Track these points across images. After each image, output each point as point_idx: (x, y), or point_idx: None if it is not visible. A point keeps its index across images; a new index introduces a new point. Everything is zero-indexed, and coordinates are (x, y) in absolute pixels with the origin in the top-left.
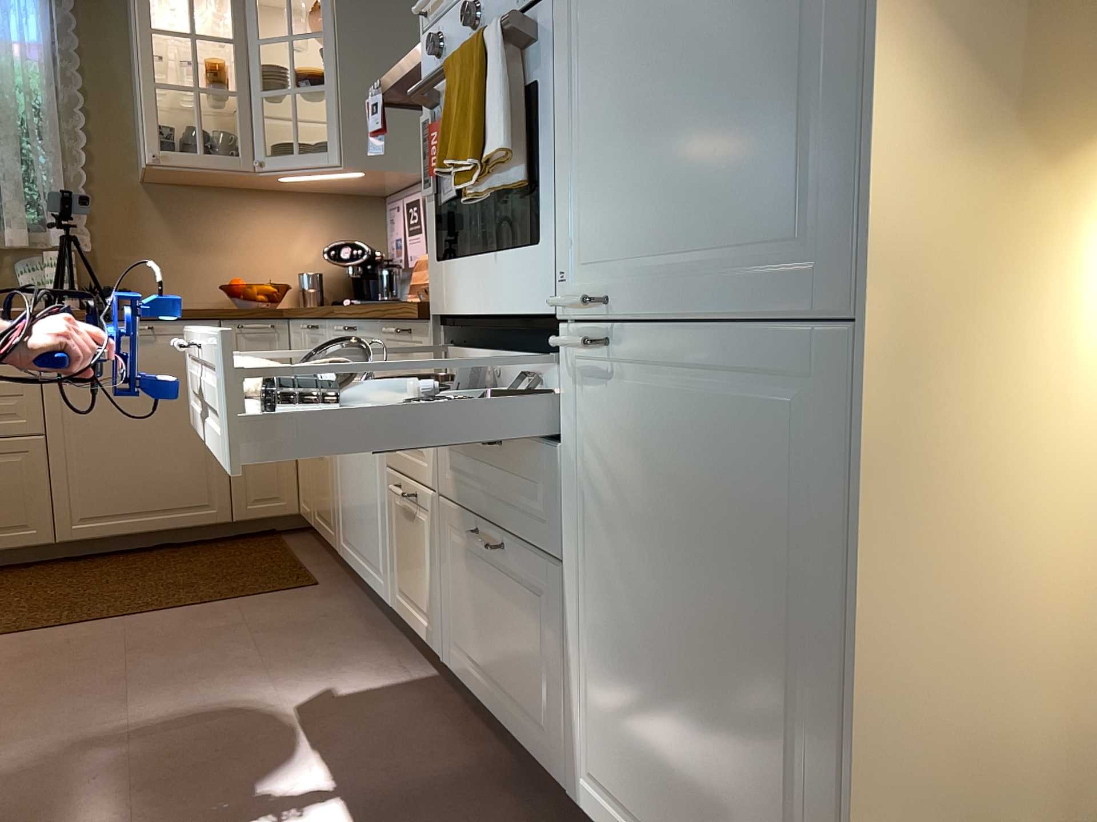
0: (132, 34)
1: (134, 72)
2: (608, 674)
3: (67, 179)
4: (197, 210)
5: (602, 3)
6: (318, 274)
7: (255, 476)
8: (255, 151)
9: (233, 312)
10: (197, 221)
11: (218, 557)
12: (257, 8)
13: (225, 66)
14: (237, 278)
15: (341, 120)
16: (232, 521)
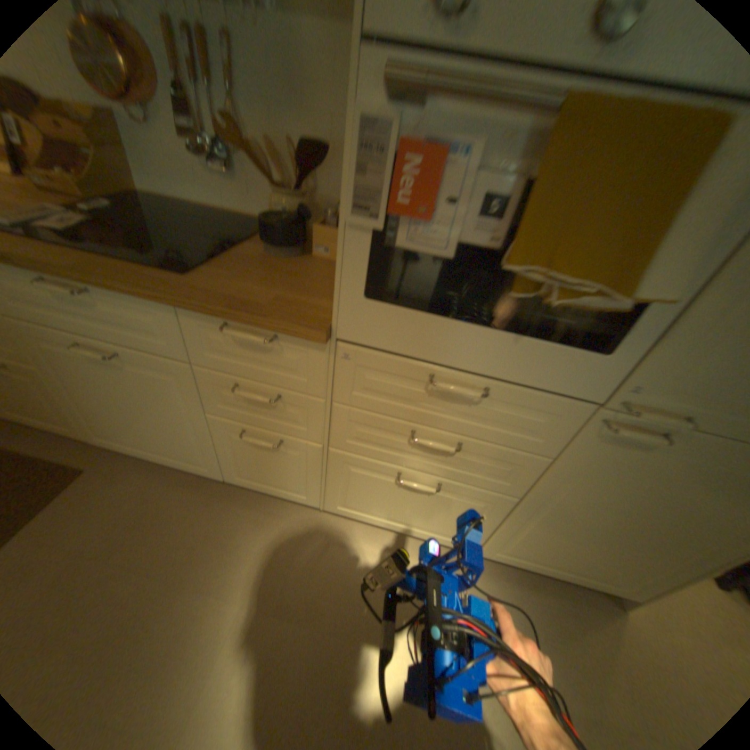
0: None
1: None
2: (544, 531)
3: None
4: None
5: None
6: None
7: None
8: None
9: None
10: None
11: None
12: None
13: None
14: None
15: None
16: None
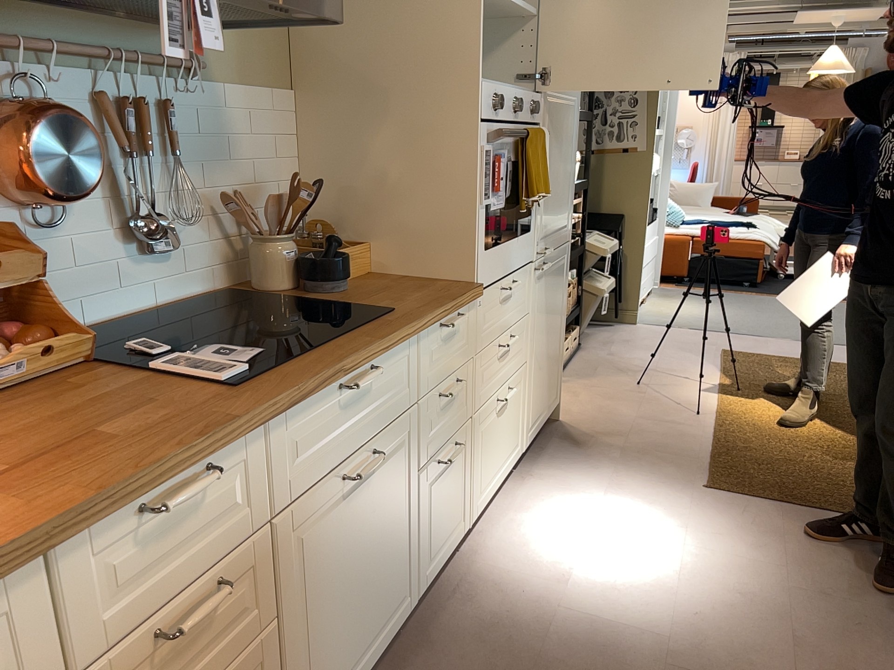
0: None
1: None
2: (535, 379)
3: None
4: None
5: (548, 145)
6: None
7: None
8: None
9: None
10: None
11: None
12: None
13: None
14: None
15: None
16: None
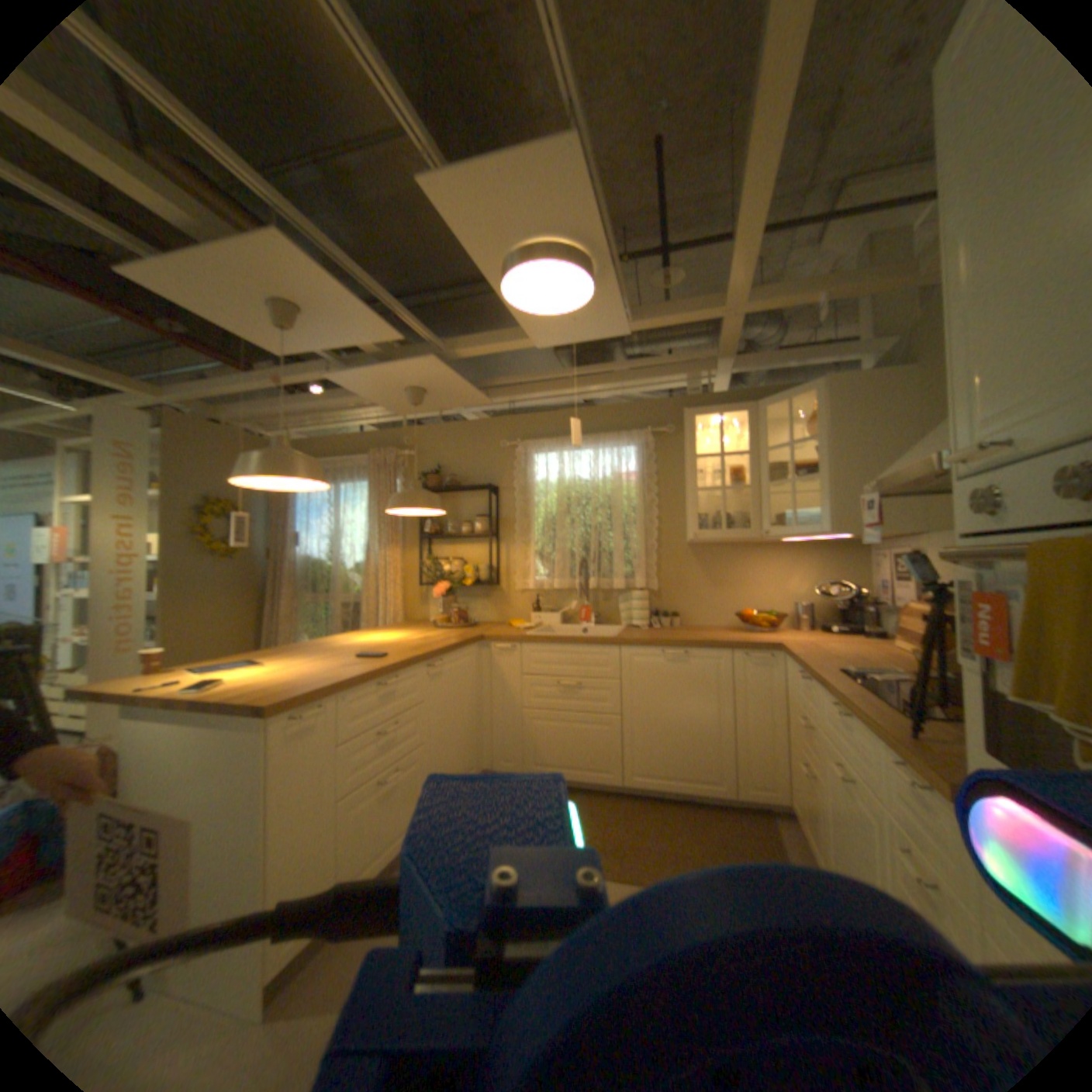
0: (686, 457)
1: (687, 479)
2: None
3: (647, 547)
4: (722, 560)
5: None
6: (810, 603)
7: (756, 770)
8: (762, 524)
9: (743, 645)
10: (722, 568)
11: (726, 834)
12: (766, 427)
13: (743, 469)
14: (748, 606)
15: (833, 499)
16: (738, 802)
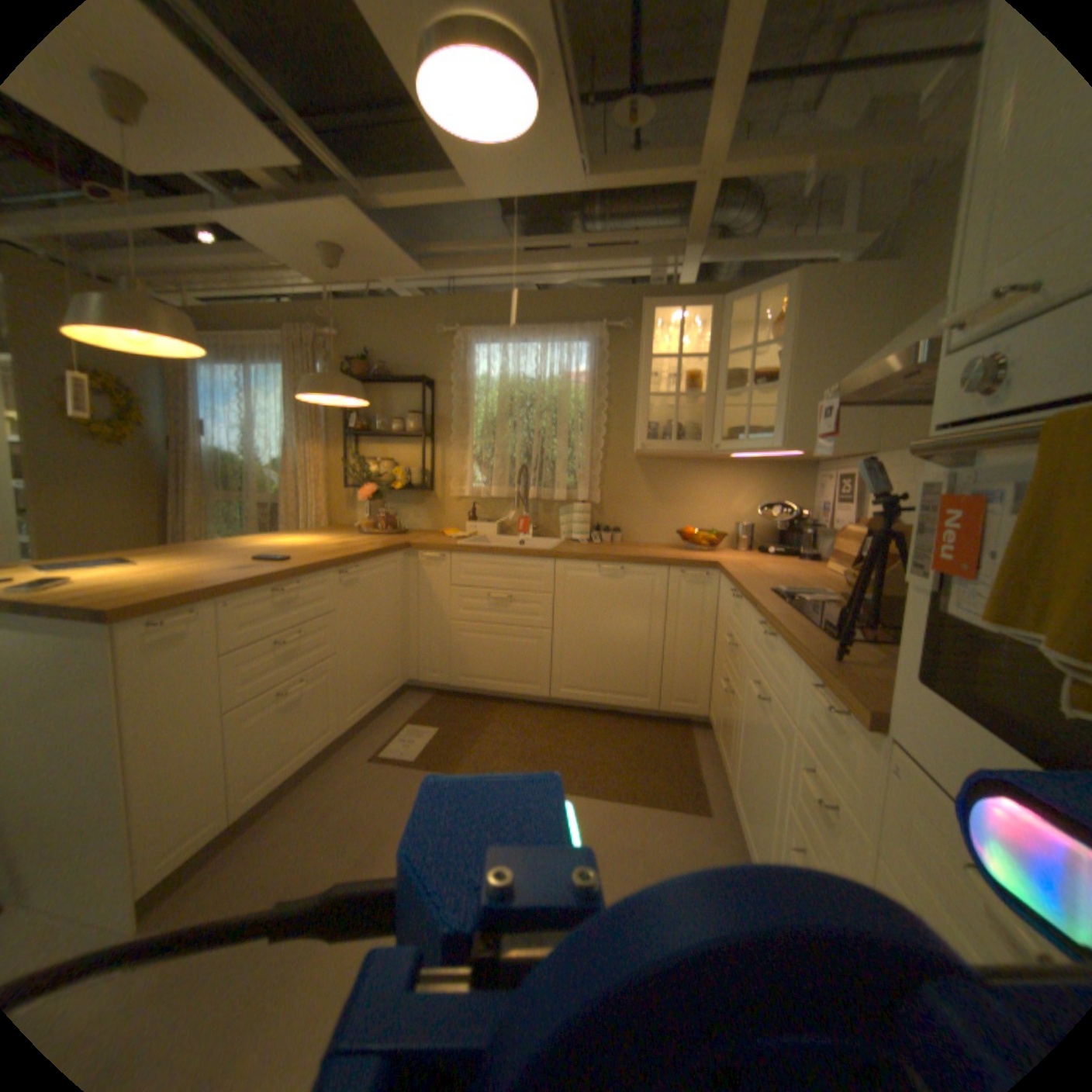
0: (641, 358)
1: (639, 384)
2: None
3: (591, 457)
4: (668, 475)
5: None
6: (751, 523)
7: (678, 682)
8: (713, 437)
9: (678, 562)
10: (667, 483)
11: (643, 741)
12: (729, 327)
13: (699, 374)
14: (690, 524)
15: (788, 412)
16: (658, 711)
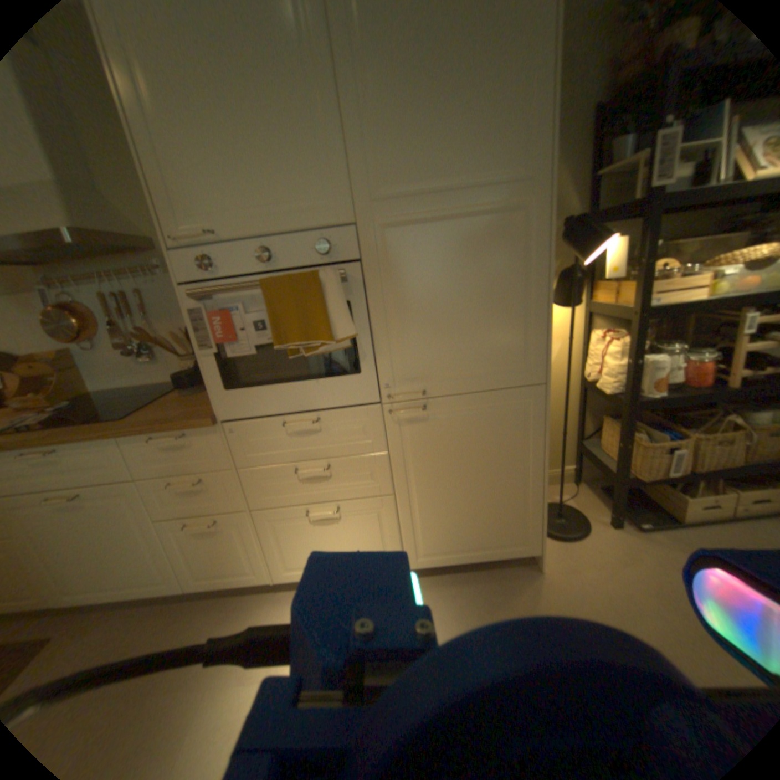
0: None
1: None
2: (427, 517)
3: None
4: None
5: (401, 275)
6: None
7: None
8: None
9: None
10: None
11: None
12: None
13: None
14: None
15: None
16: None
